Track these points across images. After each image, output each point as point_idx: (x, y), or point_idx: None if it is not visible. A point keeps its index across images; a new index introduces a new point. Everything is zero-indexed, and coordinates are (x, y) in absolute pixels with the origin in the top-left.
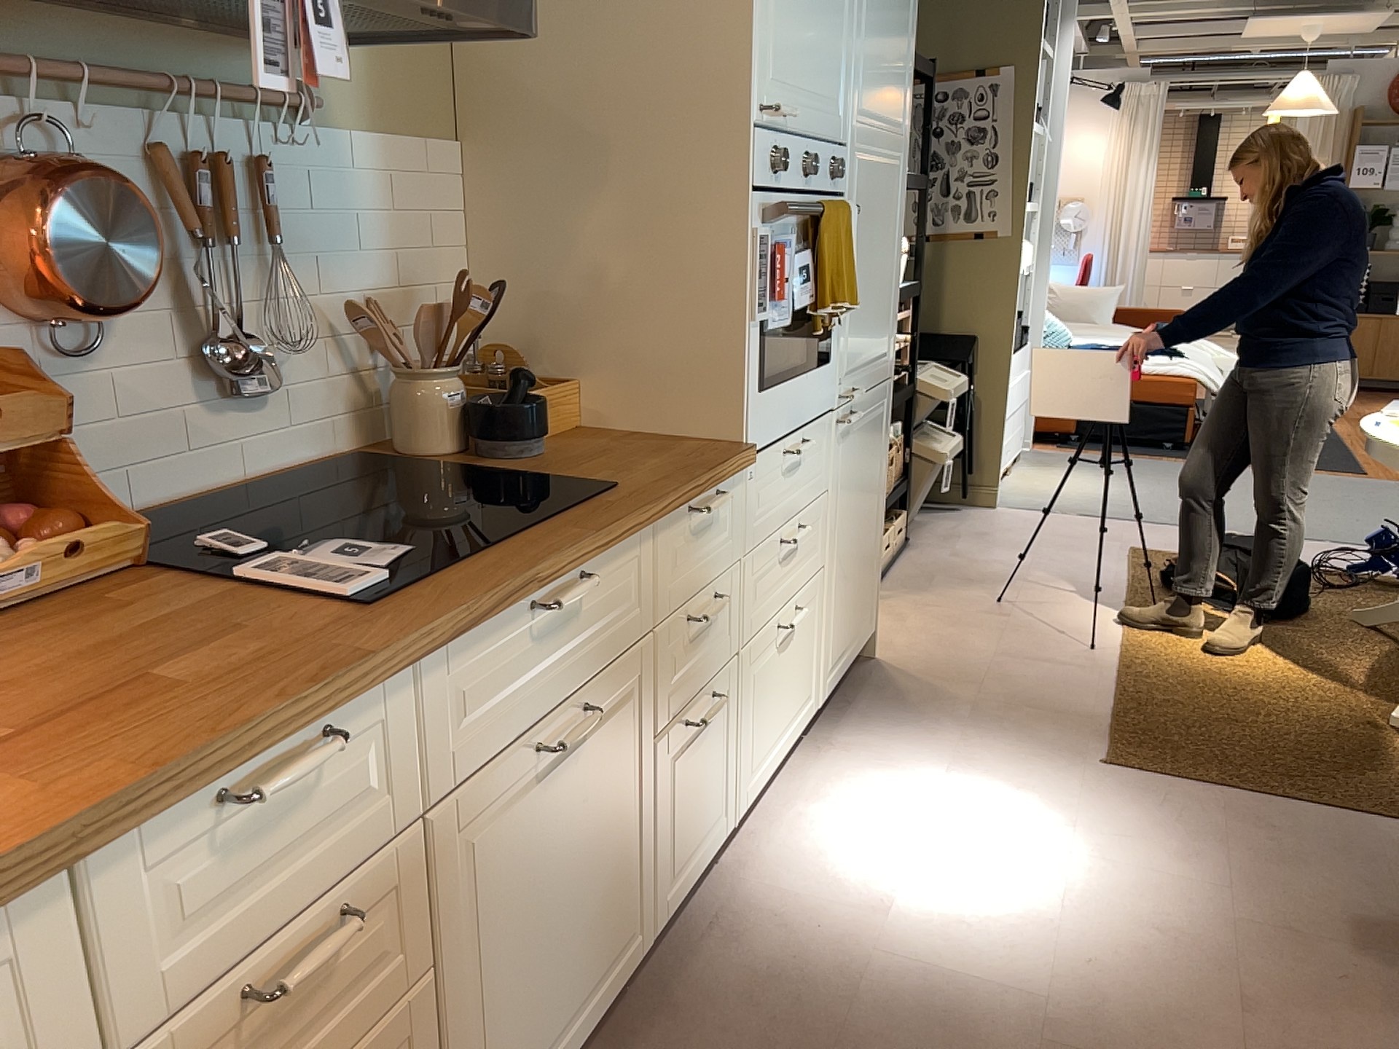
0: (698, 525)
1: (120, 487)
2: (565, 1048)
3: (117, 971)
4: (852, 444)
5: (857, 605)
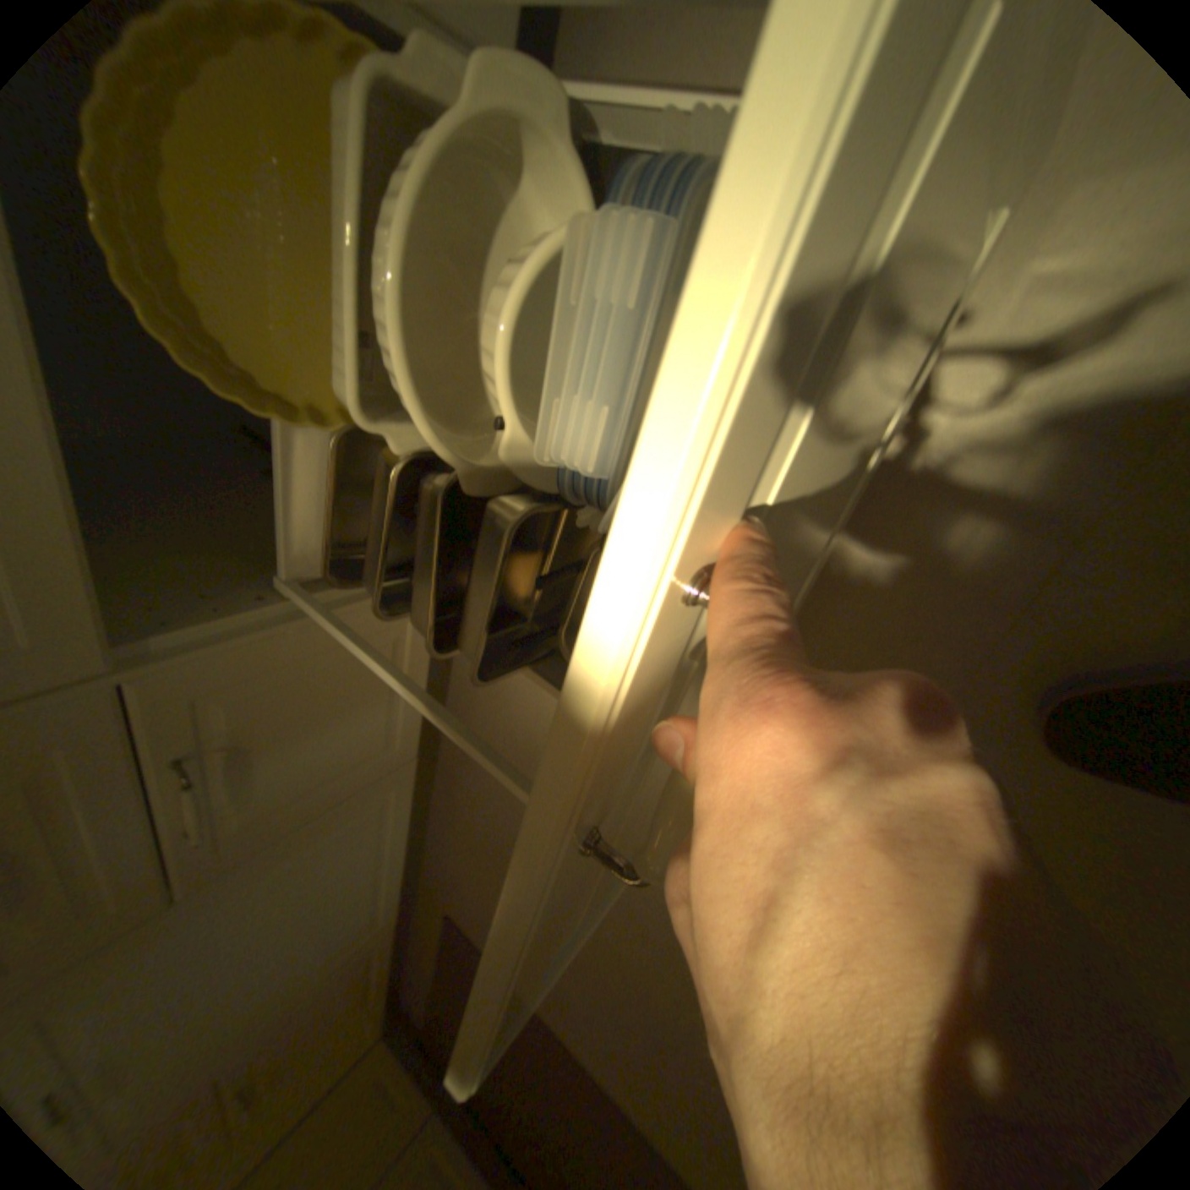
0: None
1: None
2: (397, 861)
3: None
4: None
5: None
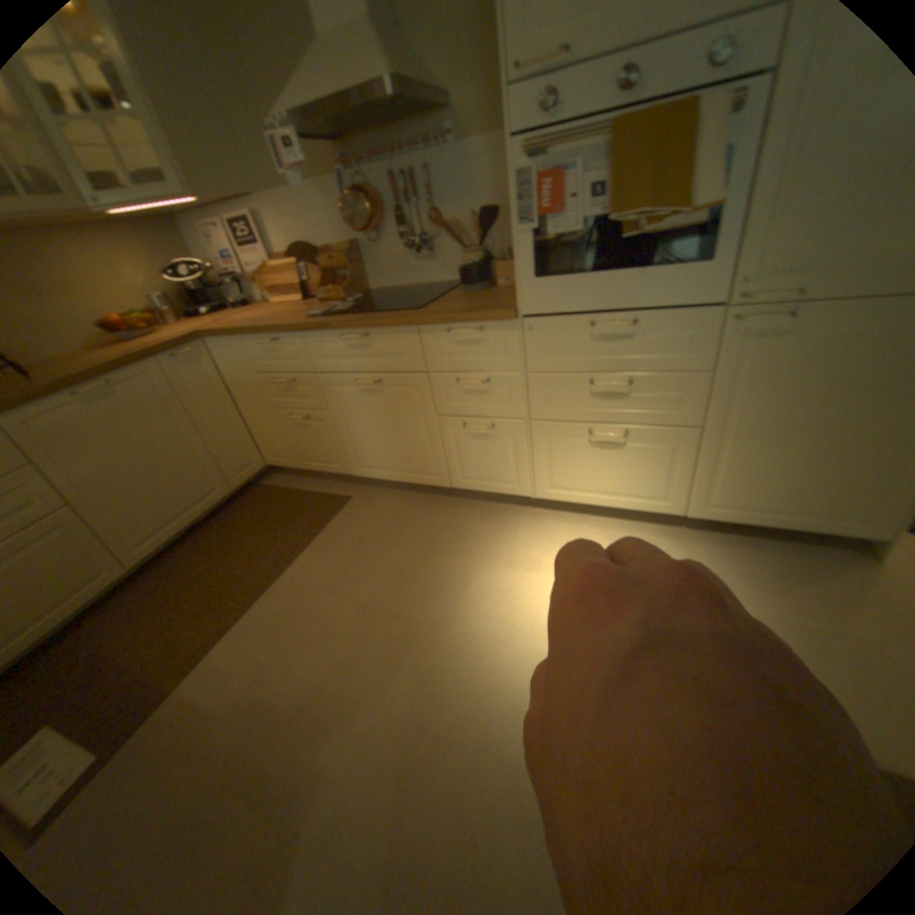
0: (462, 339)
1: (390, 279)
2: (395, 476)
3: (250, 358)
4: (792, 344)
5: (807, 491)
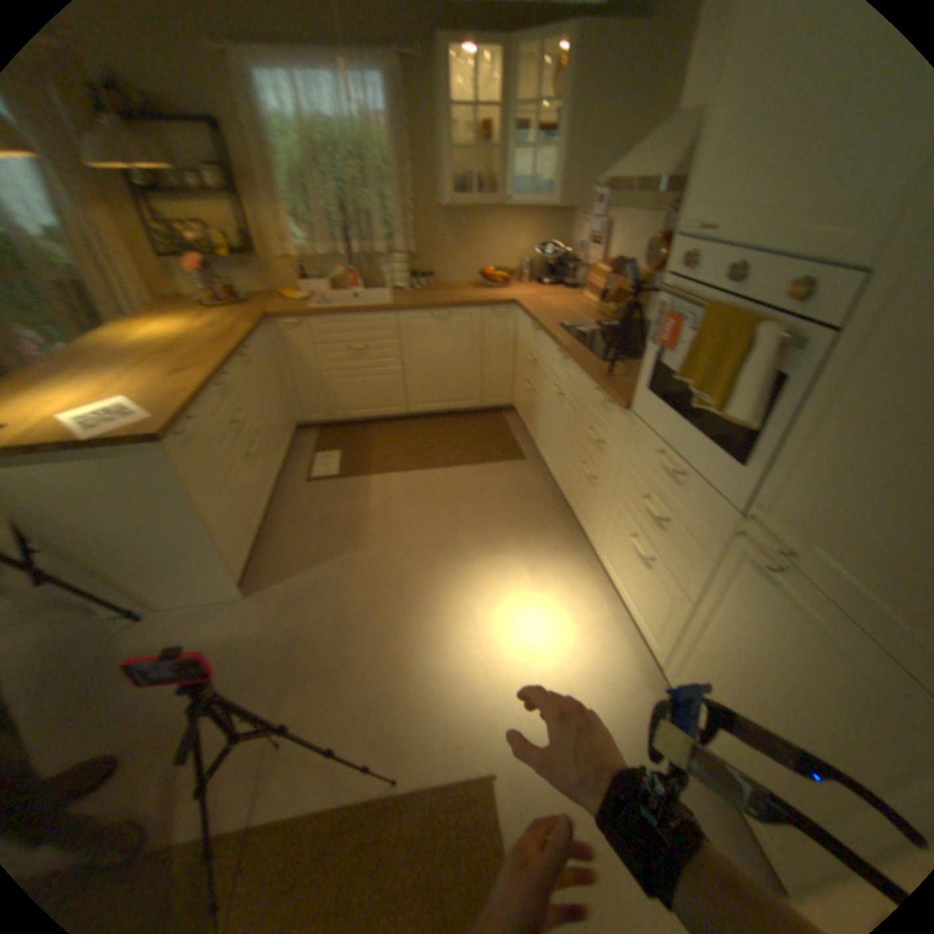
0: (603, 404)
1: None
2: (550, 469)
3: (528, 335)
4: (770, 603)
5: (738, 754)
